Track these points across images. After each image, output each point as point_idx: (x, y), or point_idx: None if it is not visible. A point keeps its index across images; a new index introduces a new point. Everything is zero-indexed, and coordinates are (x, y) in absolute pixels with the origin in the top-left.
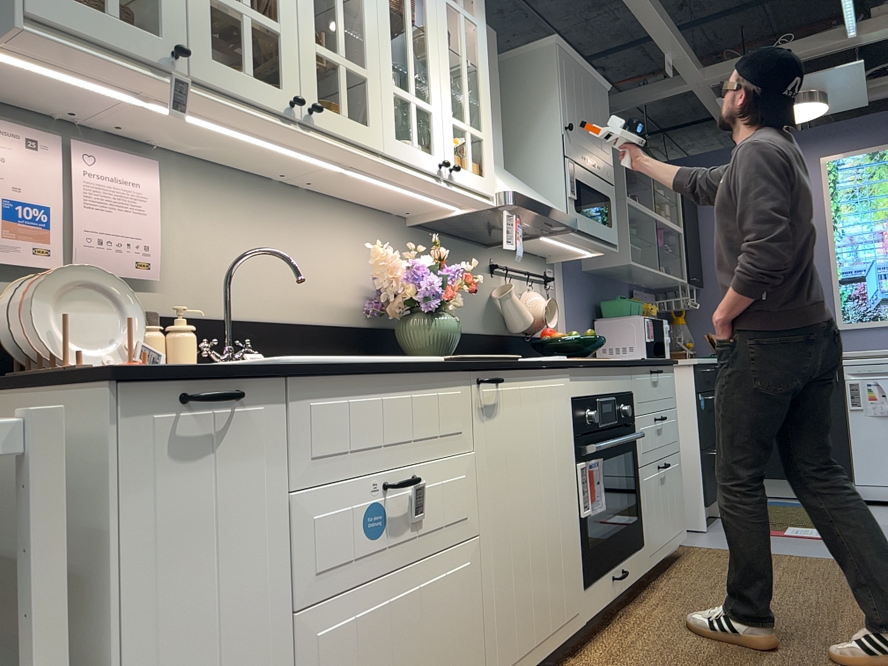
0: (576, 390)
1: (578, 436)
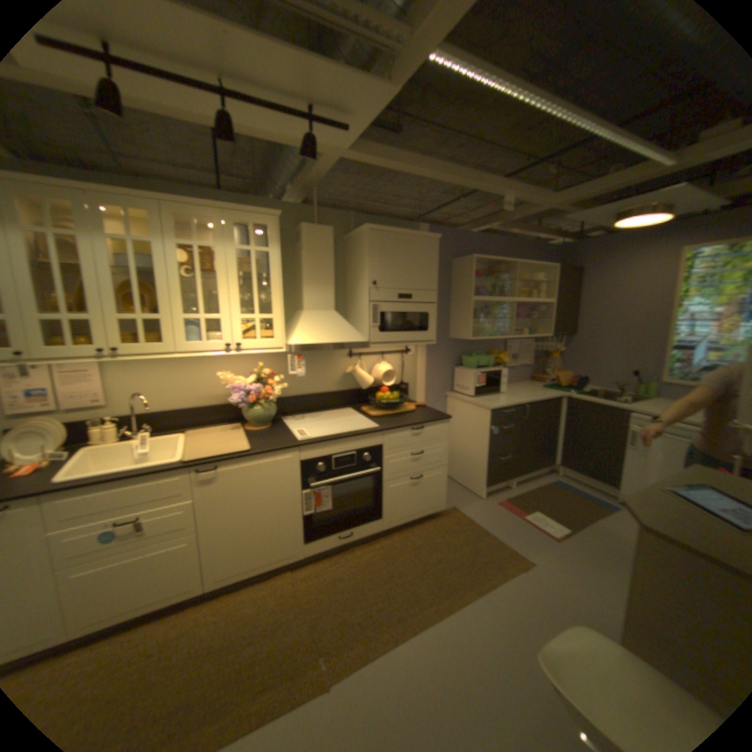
0: (306, 456)
1: (307, 478)
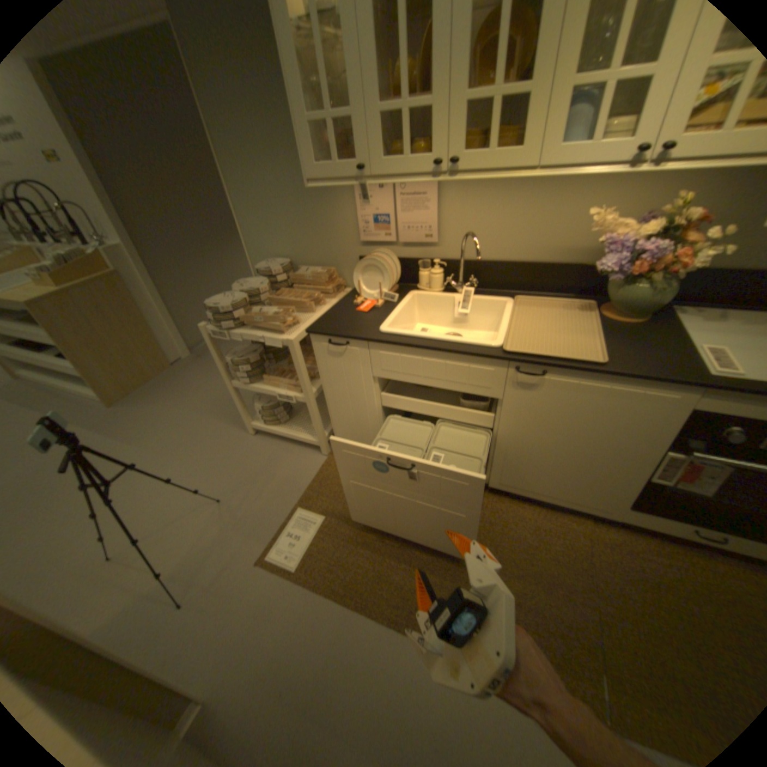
0: (711, 406)
1: (690, 437)
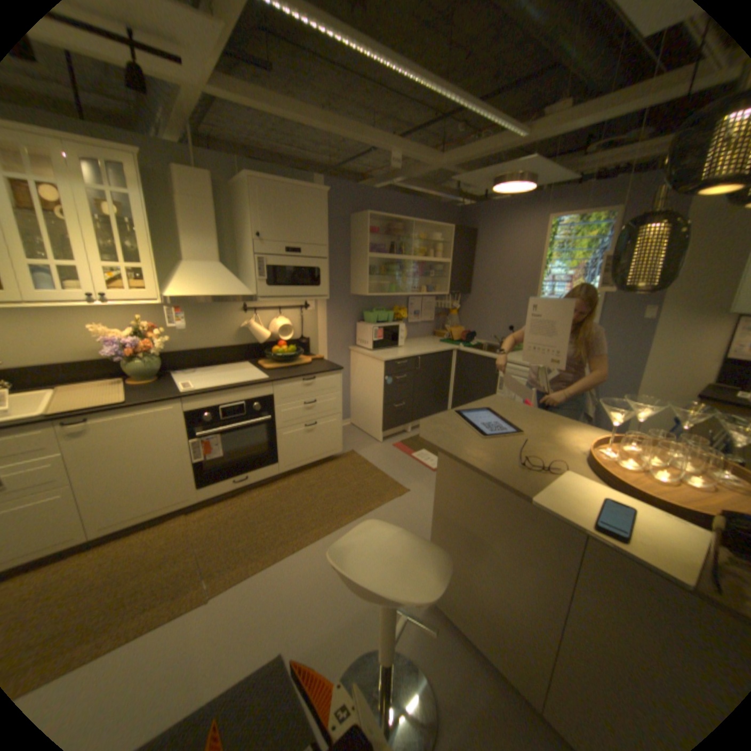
0: (189, 407)
1: (192, 428)
